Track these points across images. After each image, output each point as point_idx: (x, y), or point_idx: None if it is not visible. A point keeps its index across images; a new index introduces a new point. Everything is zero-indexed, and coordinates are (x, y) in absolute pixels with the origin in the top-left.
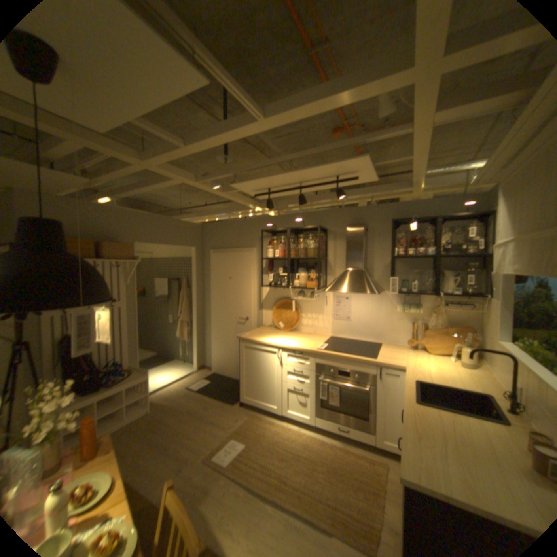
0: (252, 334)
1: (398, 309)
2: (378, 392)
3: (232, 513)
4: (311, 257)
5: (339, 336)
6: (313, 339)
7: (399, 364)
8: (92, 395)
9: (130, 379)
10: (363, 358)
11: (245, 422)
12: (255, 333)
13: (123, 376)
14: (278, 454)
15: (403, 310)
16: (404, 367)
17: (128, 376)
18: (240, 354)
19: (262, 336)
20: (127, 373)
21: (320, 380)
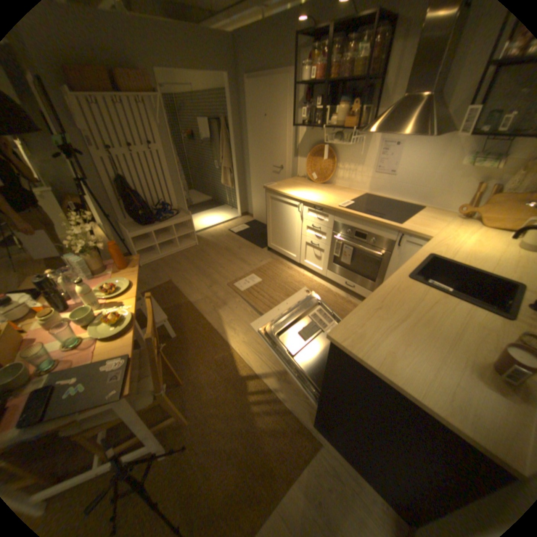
0: (281, 184)
1: (466, 161)
2: (392, 257)
3: (240, 318)
4: (360, 75)
5: (376, 193)
6: (343, 194)
7: (428, 232)
8: (150, 225)
9: (177, 216)
10: (387, 220)
11: (268, 262)
12: (284, 183)
13: (173, 213)
14: (287, 290)
15: (473, 162)
16: (431, 237)
17: (177, 214)
18: (267, 204)
19: (289, 187)
20: (177, 211)
21: (335, 237)
